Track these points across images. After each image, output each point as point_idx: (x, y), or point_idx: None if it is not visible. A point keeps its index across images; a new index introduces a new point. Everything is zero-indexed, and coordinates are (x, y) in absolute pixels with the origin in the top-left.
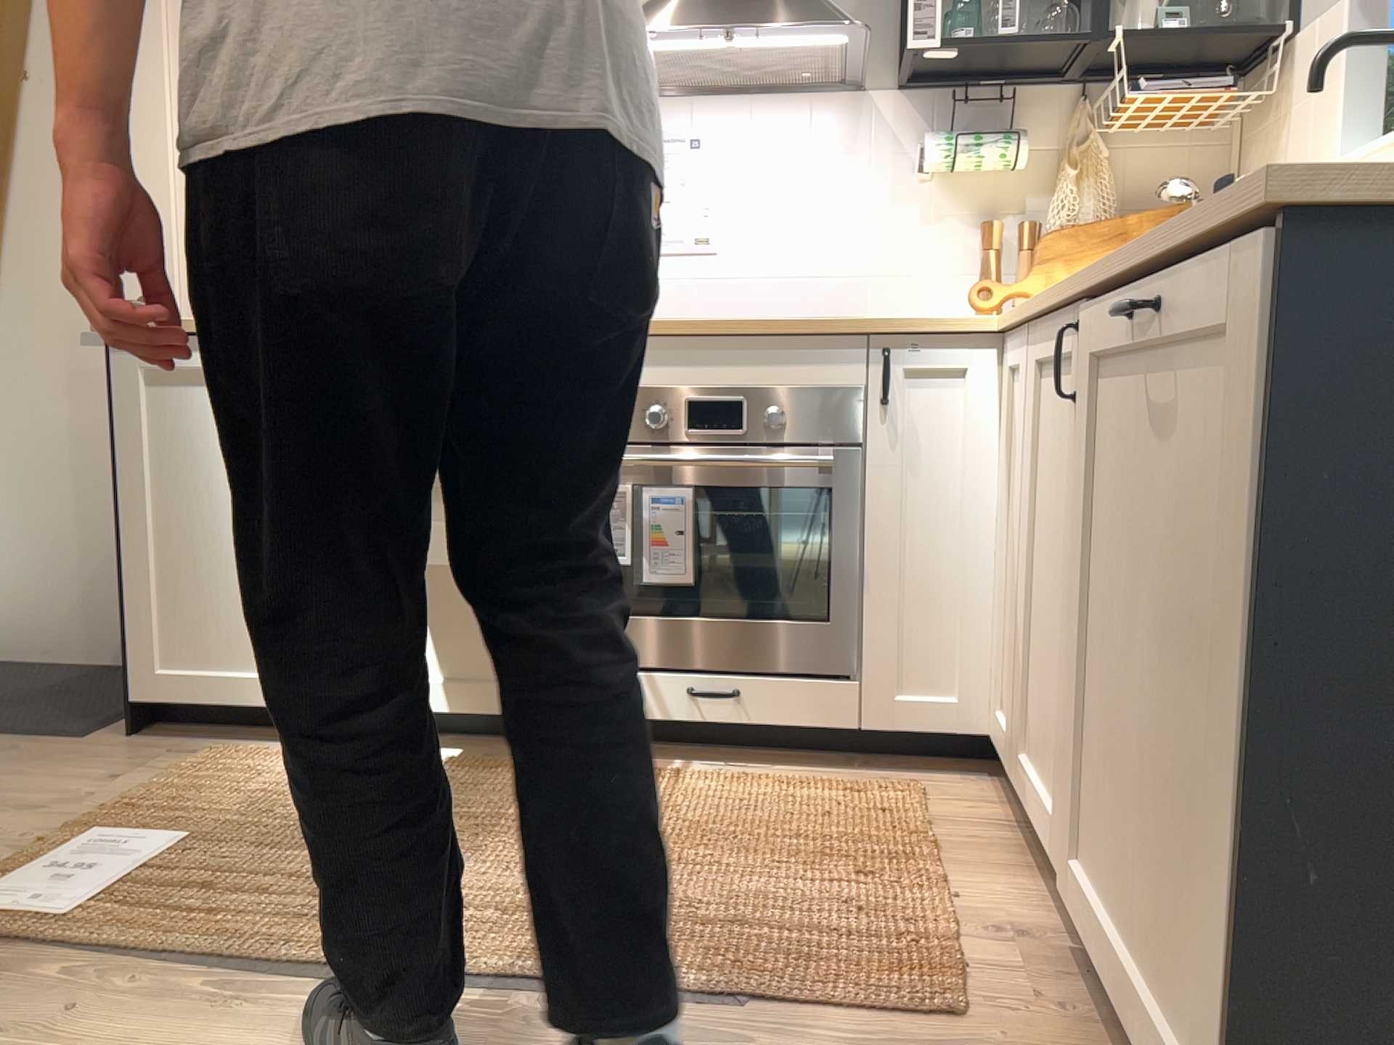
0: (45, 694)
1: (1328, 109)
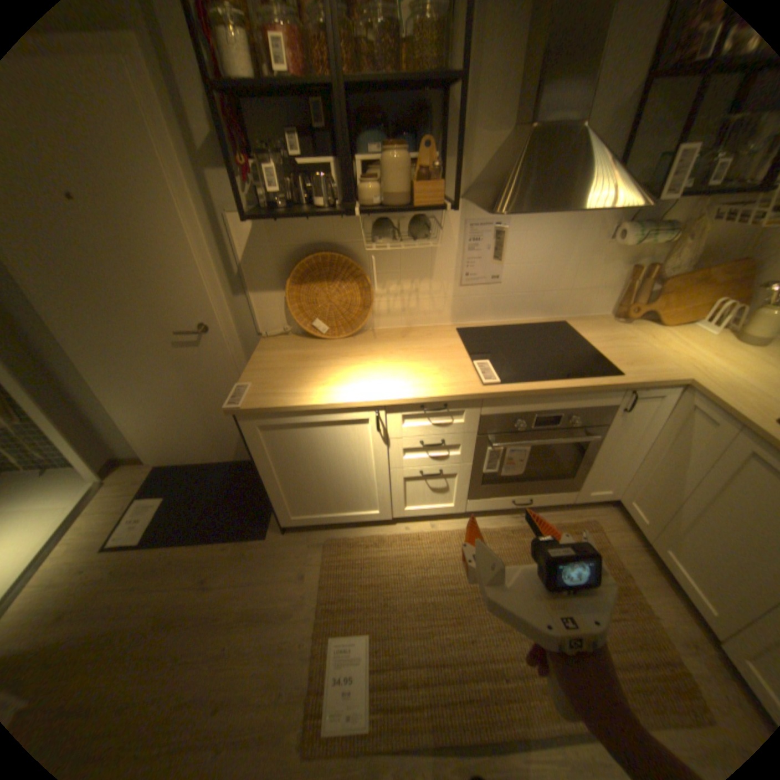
0: (223, 496)
1: None
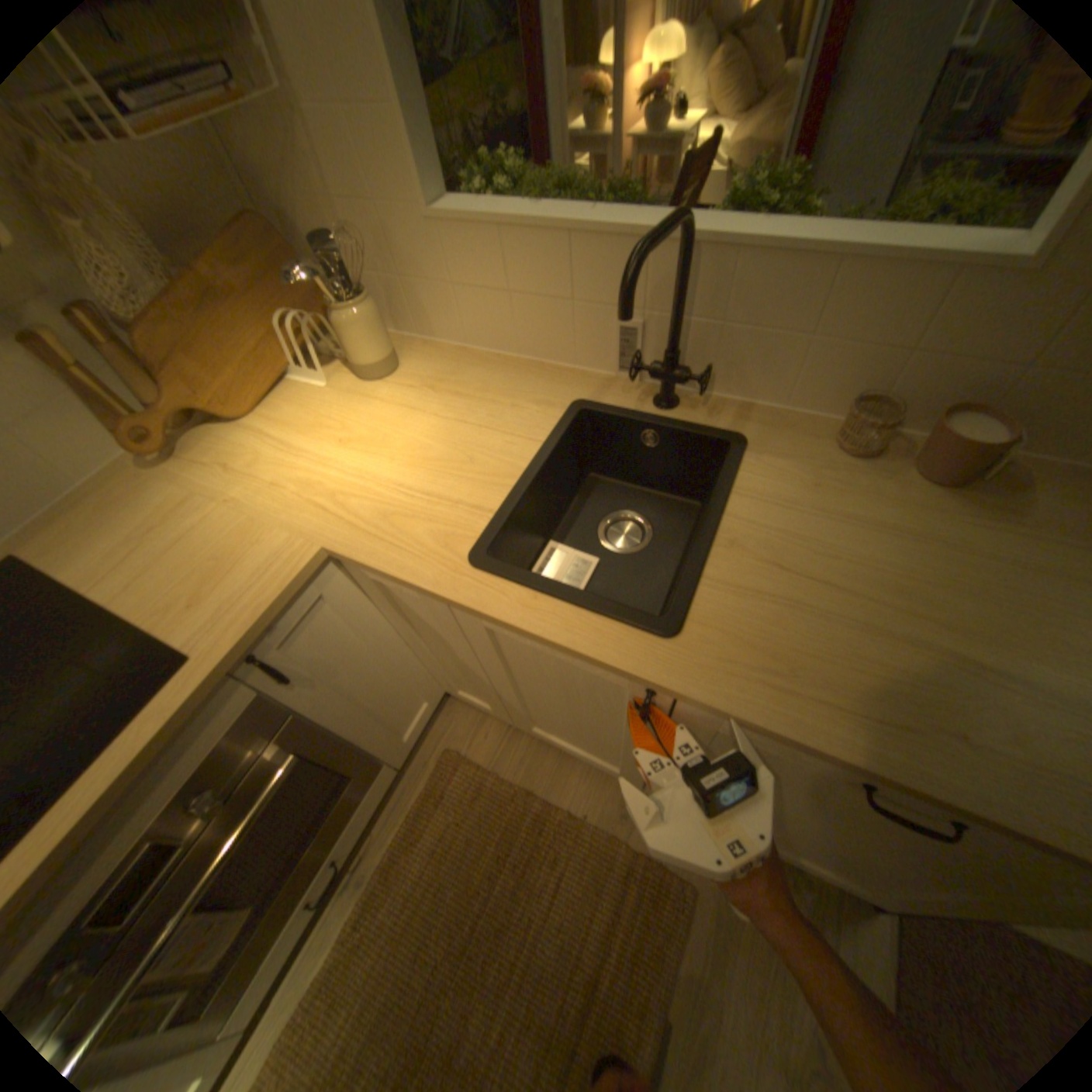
0: None
1: (381, 131)
